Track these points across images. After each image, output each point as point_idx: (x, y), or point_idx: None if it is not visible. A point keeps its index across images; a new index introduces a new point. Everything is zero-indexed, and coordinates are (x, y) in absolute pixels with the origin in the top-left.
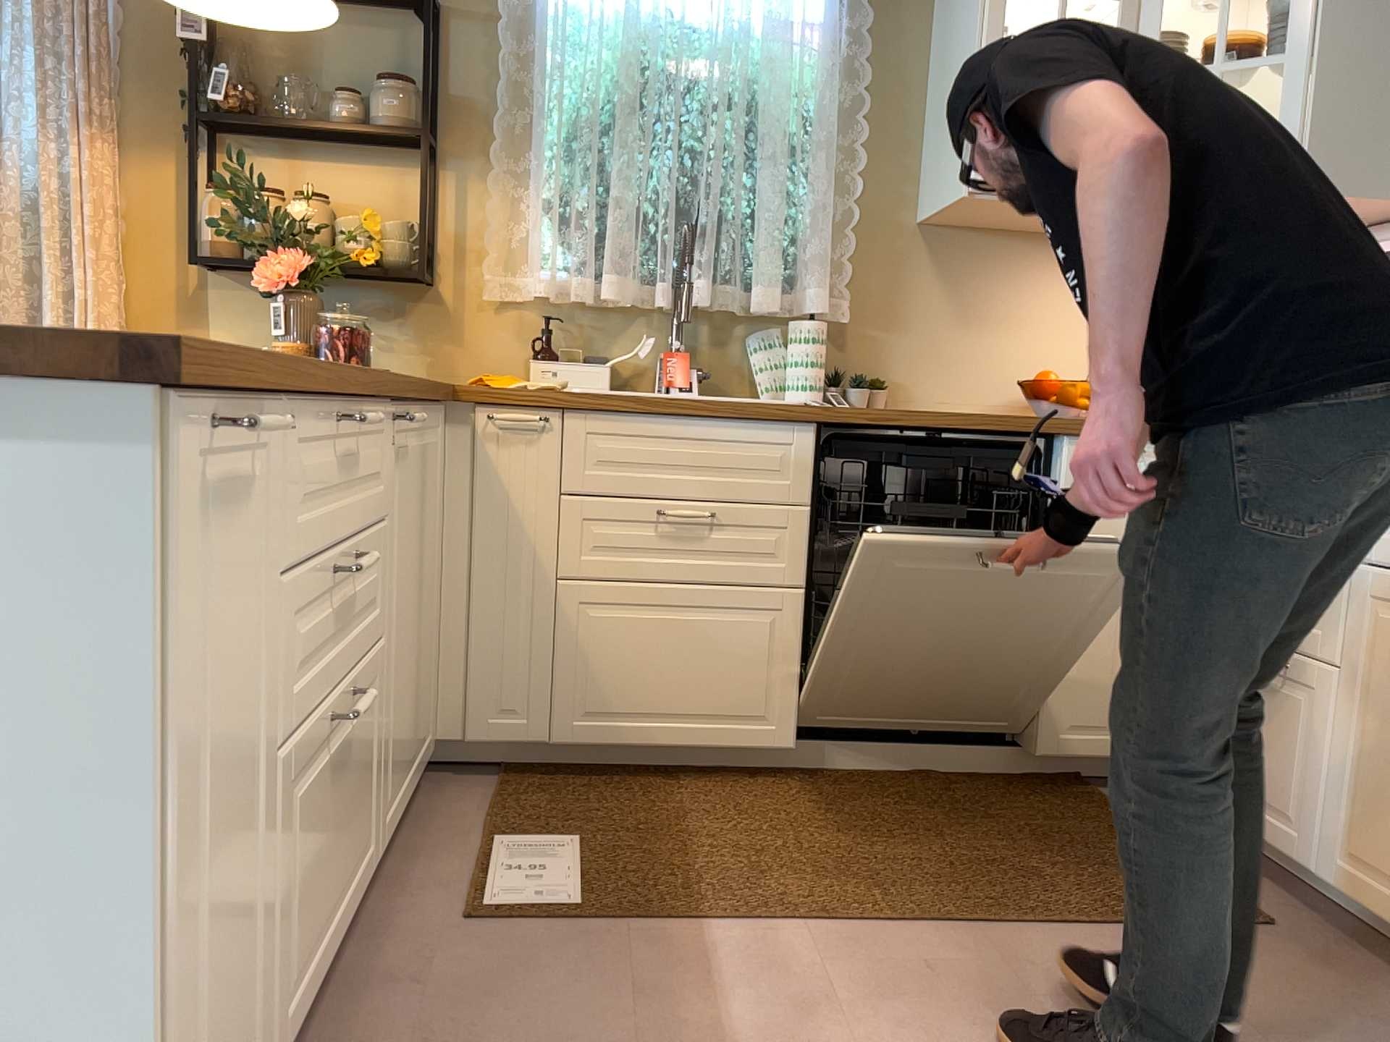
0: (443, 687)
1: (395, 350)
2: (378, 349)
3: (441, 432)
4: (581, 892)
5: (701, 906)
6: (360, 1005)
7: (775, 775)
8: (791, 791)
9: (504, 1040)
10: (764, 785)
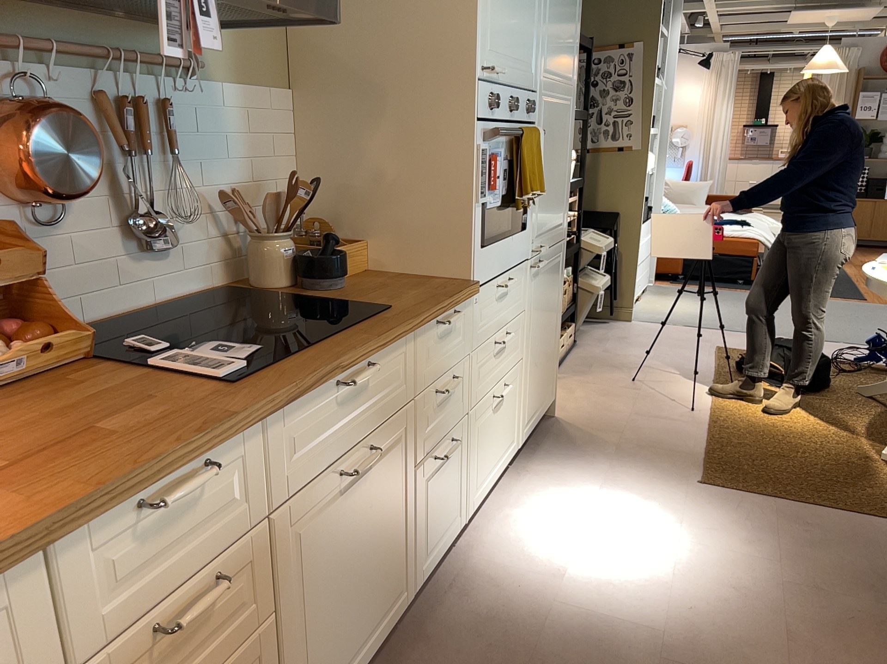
0: None
1: None
2: None
3: None
4: None
5: None
6: None
7: None
8: None
9: None
10: None
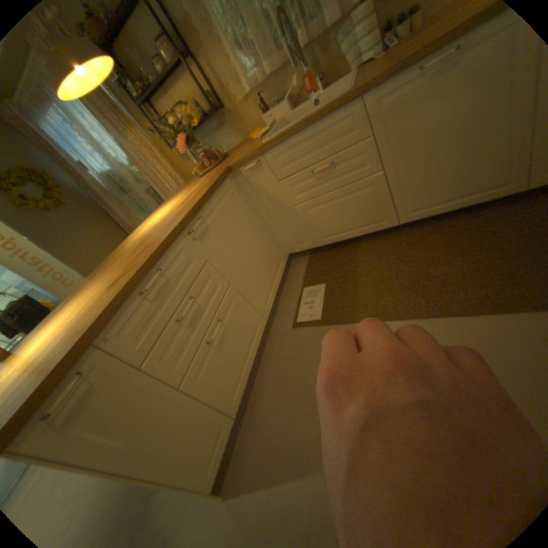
0: (283, 242)
1: (229, 136)
2: (225, 139)
3: (236, 181)
4: (323, 311)
5: (356, 314)
6: (269, 362)
7: (396, 230)
8: (401, 238)
9: (296, 378)
10: (391, 237)
